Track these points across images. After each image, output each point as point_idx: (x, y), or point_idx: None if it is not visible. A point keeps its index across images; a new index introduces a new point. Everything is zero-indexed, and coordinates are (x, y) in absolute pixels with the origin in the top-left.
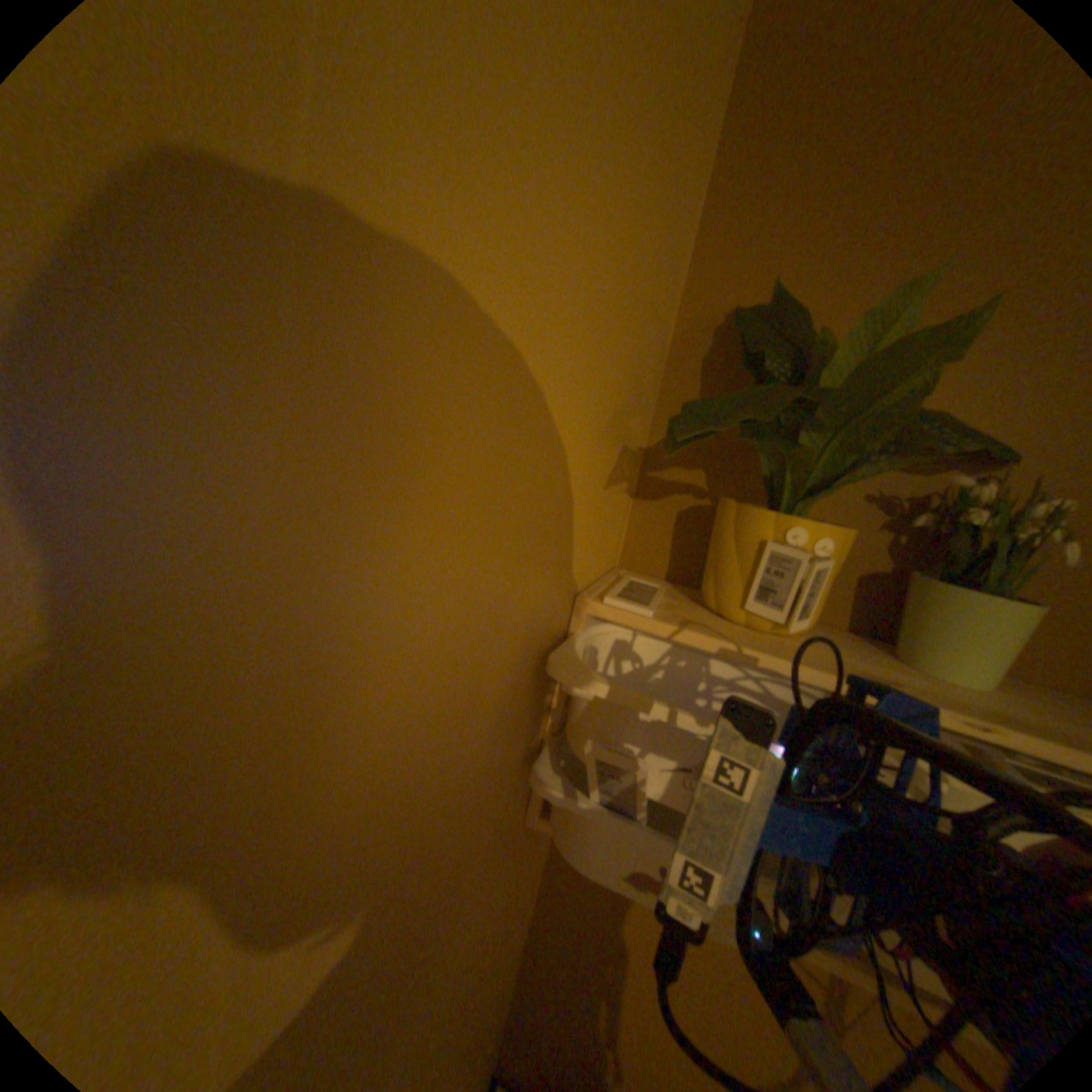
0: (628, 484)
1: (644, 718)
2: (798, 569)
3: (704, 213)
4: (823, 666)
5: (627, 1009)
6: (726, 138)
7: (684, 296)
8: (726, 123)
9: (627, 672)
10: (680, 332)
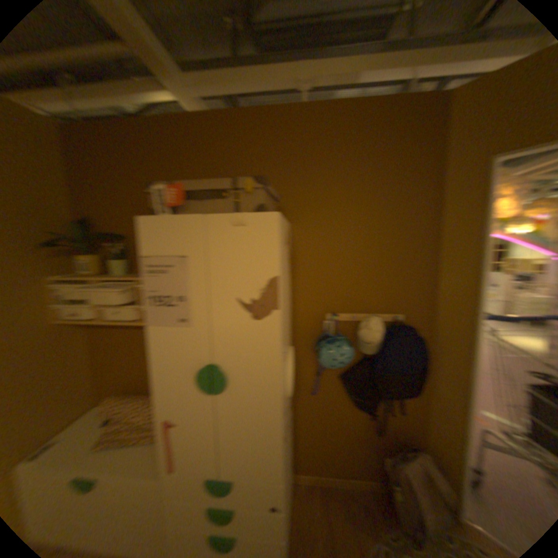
0: (55, 258)
1: (58, 297)
2: (74, 266)
3: (59, 206)
4: (76, 279)
5: (108, 372)
6: (61, 191)
7: (62, 221)
8: (57, 190)
9: (53, 290)
10: (66, 227)
